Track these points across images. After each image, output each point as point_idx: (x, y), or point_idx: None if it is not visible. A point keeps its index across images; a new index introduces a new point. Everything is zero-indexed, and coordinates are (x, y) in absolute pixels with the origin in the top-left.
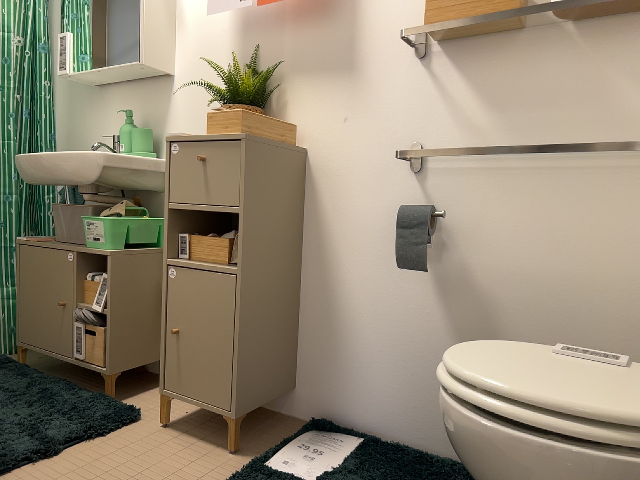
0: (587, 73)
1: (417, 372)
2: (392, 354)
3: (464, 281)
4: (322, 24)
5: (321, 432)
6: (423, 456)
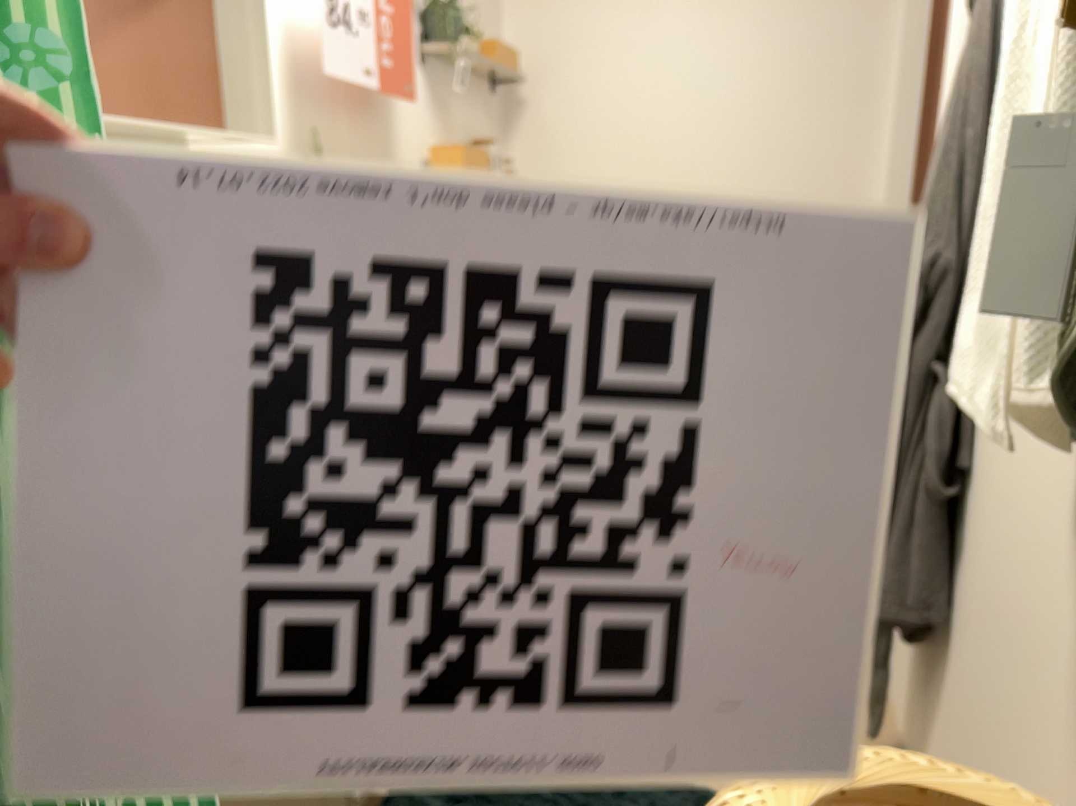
0: None
1: None
2: None
3: None
4: (373, 131)
5: None
6: None
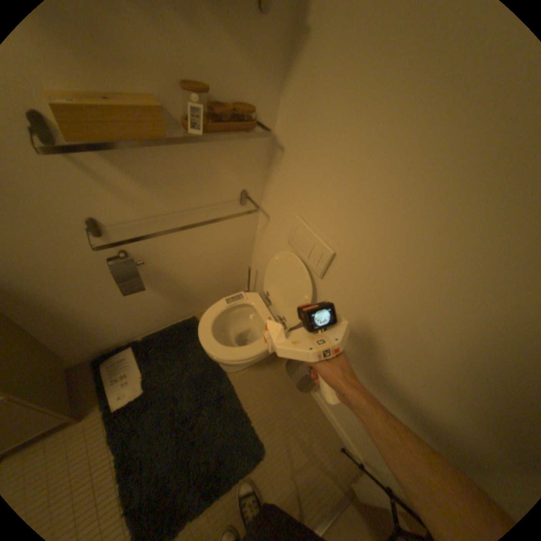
0: (203, 161)
1: (143, 312)
2: (126, 315)
3: (156, 273)
4: None
5: (103, 362)
6: (162, 334)
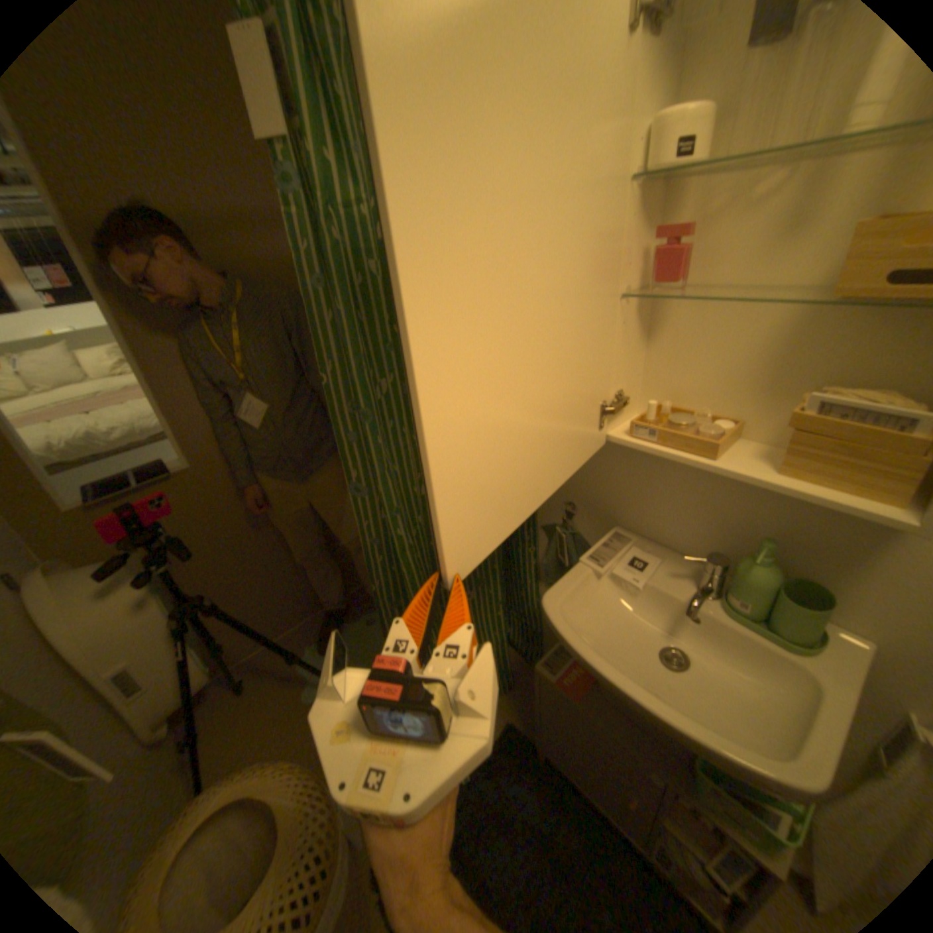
0: None
1: None
2: None
3: None
4: None
5: None
6: None
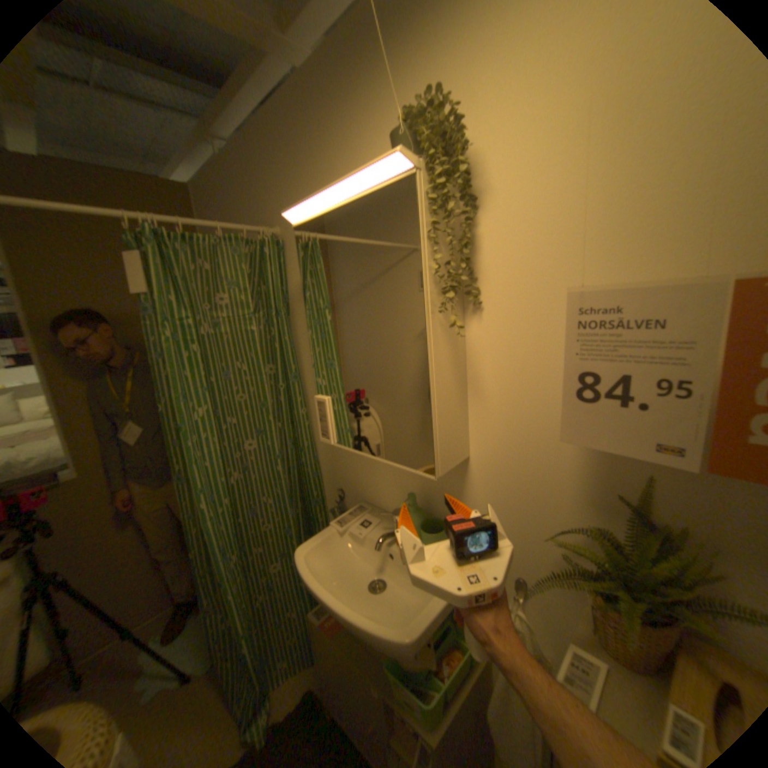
0: None
1: None
2: None
3: None
4: None
5: None
6: None
